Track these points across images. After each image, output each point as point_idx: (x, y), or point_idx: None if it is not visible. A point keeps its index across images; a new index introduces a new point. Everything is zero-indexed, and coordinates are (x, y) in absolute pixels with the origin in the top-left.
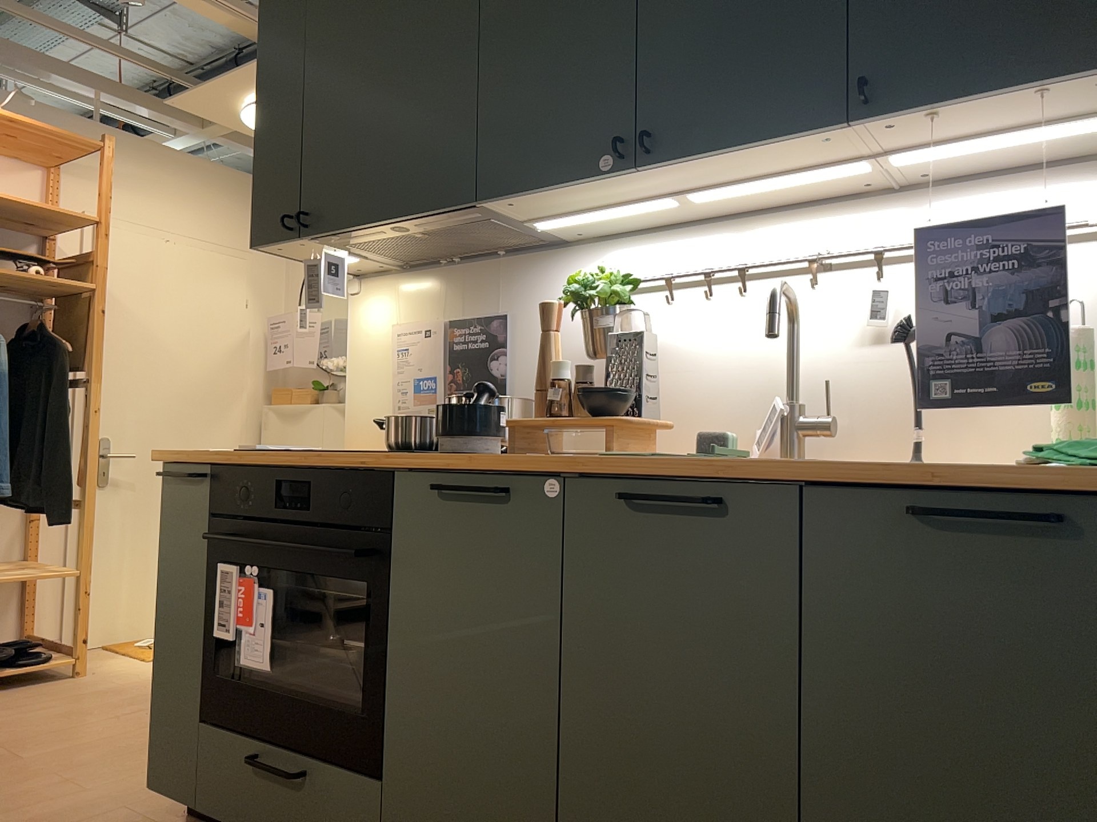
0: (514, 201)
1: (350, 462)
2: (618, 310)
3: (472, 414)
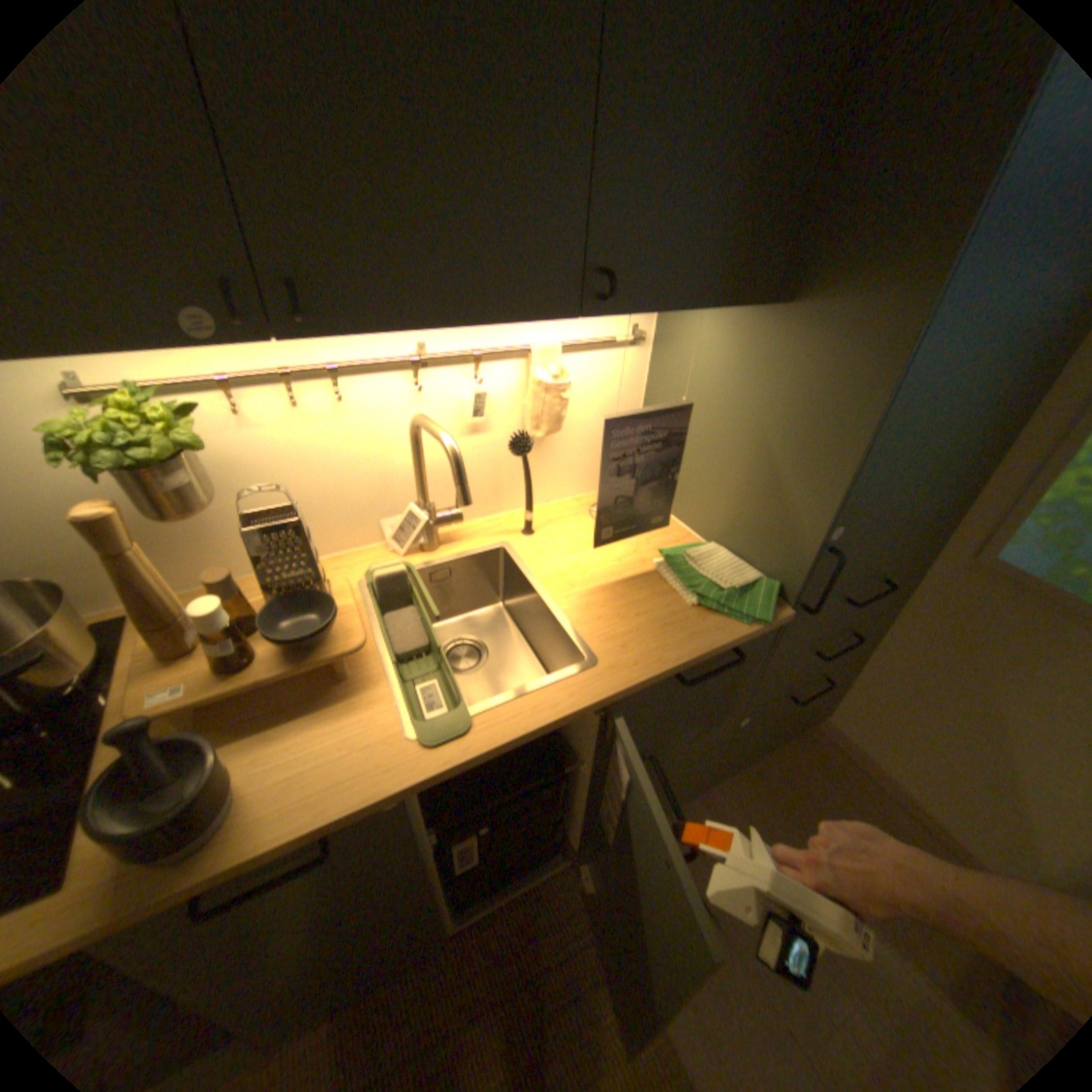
0: None
1: None
2: (183, 456)
3: (188, 807)
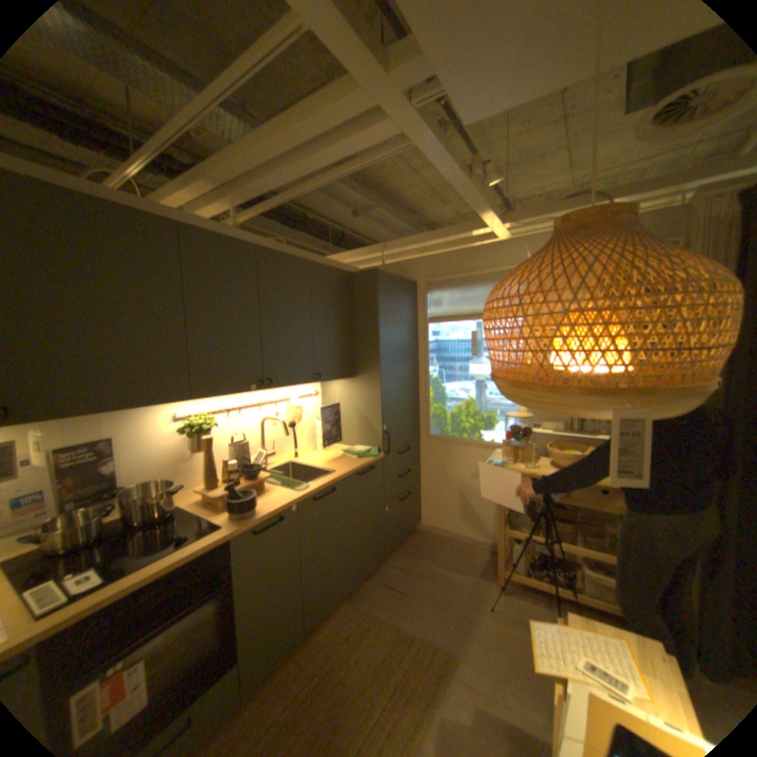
0: (201, 398)
1: (196, 552)
2: (210, 431)
3: (252, 499)
